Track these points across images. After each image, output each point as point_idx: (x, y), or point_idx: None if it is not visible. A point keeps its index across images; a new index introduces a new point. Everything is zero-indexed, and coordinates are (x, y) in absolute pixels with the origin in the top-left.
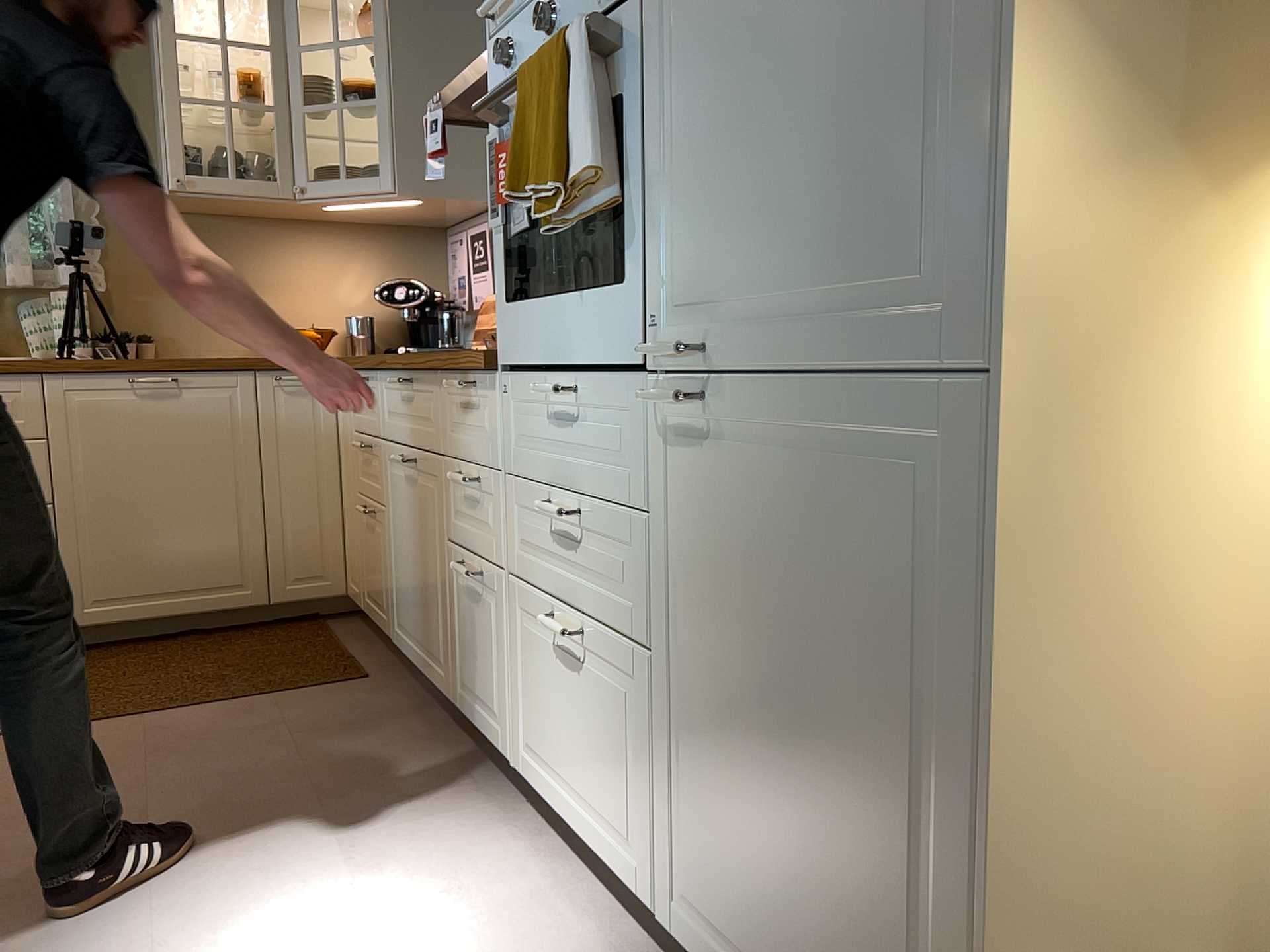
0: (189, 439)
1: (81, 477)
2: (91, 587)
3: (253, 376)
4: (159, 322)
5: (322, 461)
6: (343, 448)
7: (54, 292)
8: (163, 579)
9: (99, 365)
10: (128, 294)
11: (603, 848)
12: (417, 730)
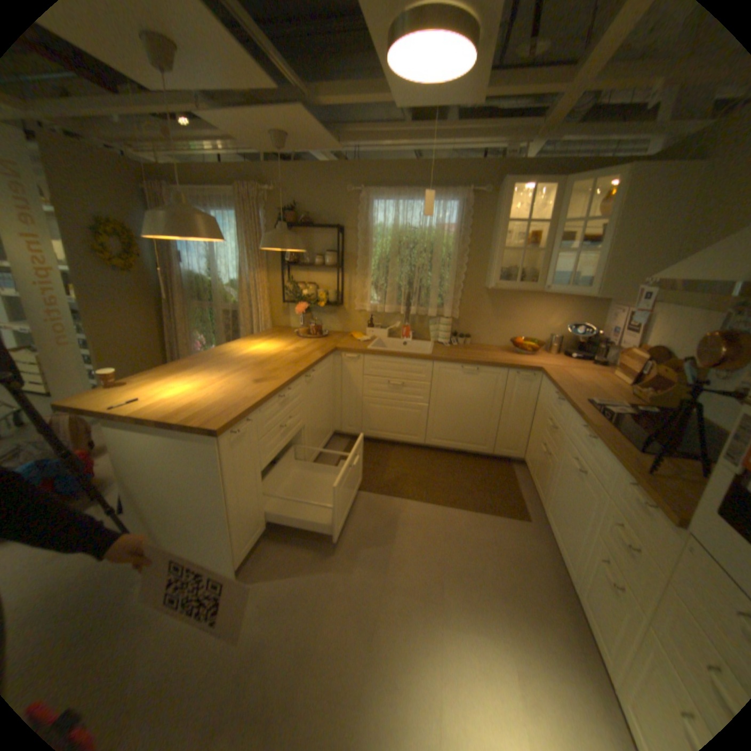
0: (477, 391)
1: (438, 397)
2: (434, 433)
3: (507, 371)
4: (473, 329)
5: (527, 408)
6: (539, 407)
7: (440, 316)
8: (458, 436)
9: (452, 360)
10: (465, 318)
11: None
12: (553, 582)
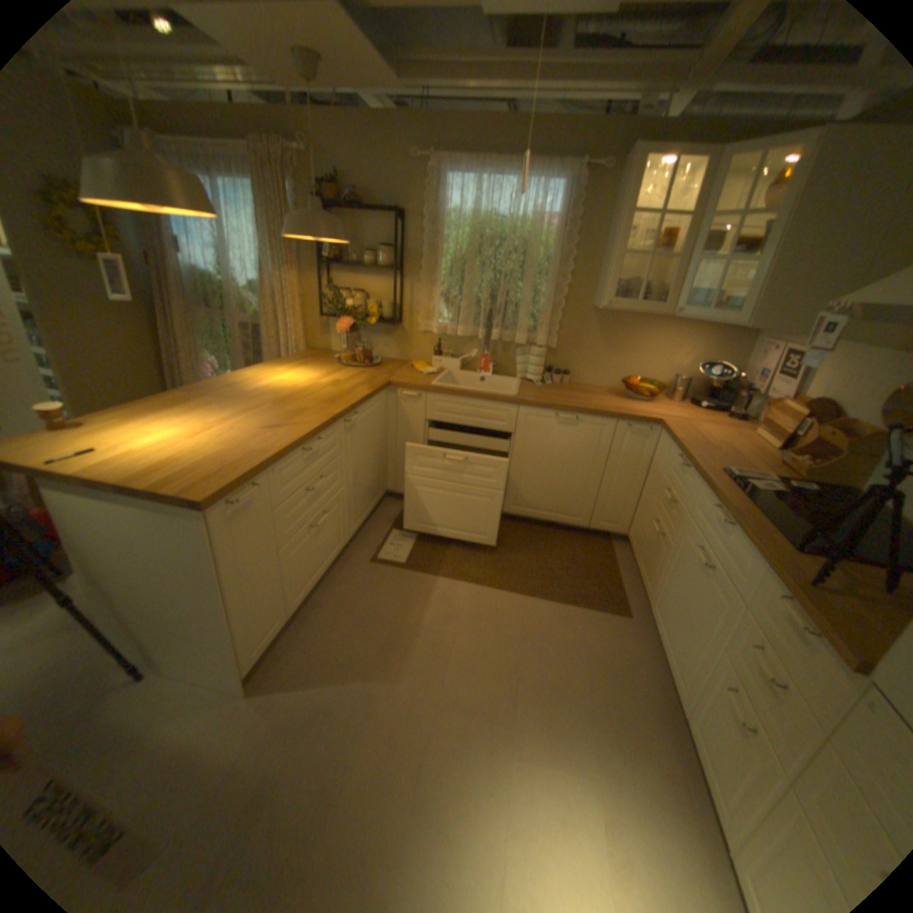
0: (574, 447)
1: (523, 453)
2: (515, 499)
3: (616, 422)
4: (574, 364)
5: (638, 471)
6: (653, 471)
7: (531, 344)
8: (545, 504)
9: (544, 406)
10: (564, 348)
11: None
12: (656, 699)
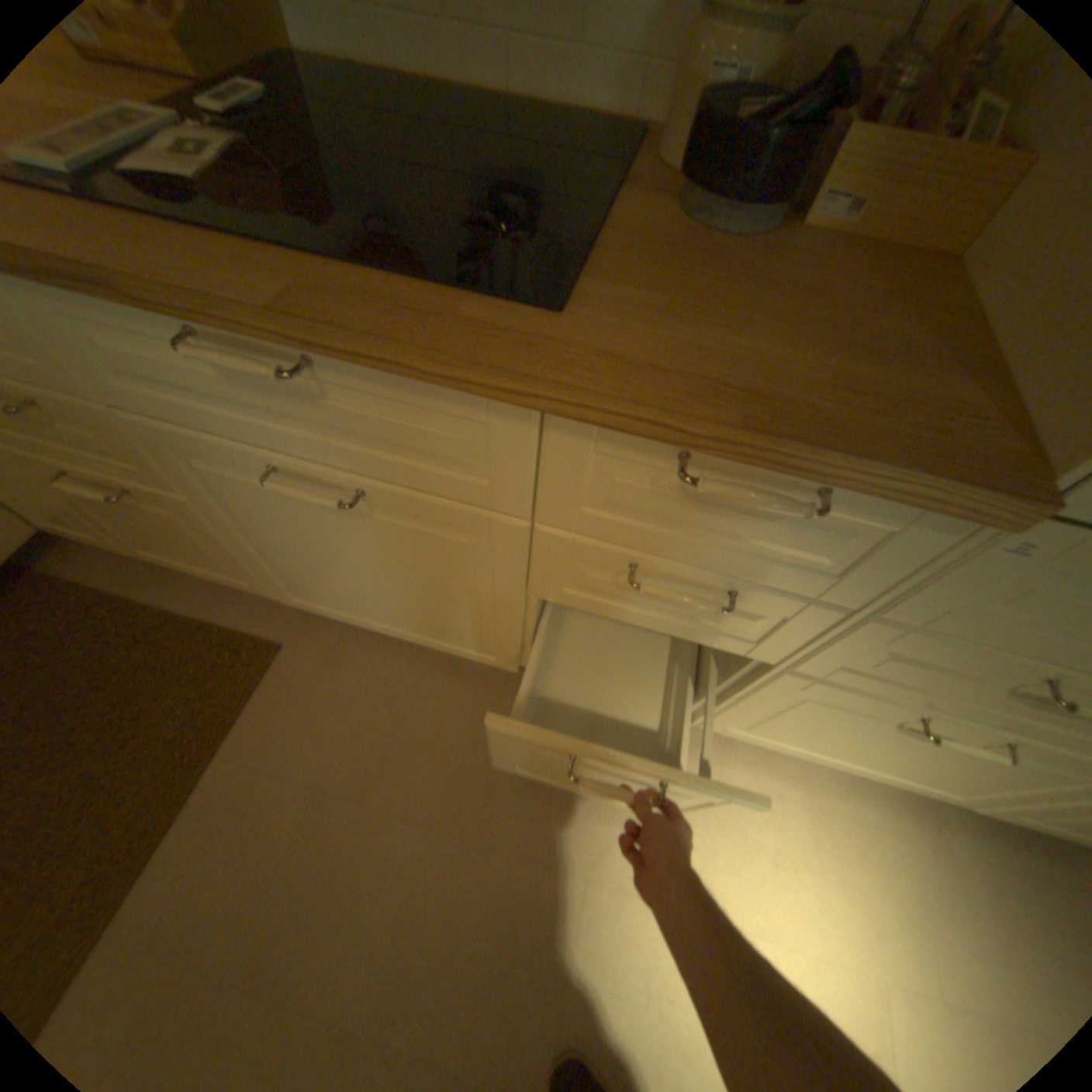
0: None
1: None
2: None
3: None
4: None
5: None
6: None
7: None
8: None
9: None
10: None
11: (890, 780)
12: (456, 689)
